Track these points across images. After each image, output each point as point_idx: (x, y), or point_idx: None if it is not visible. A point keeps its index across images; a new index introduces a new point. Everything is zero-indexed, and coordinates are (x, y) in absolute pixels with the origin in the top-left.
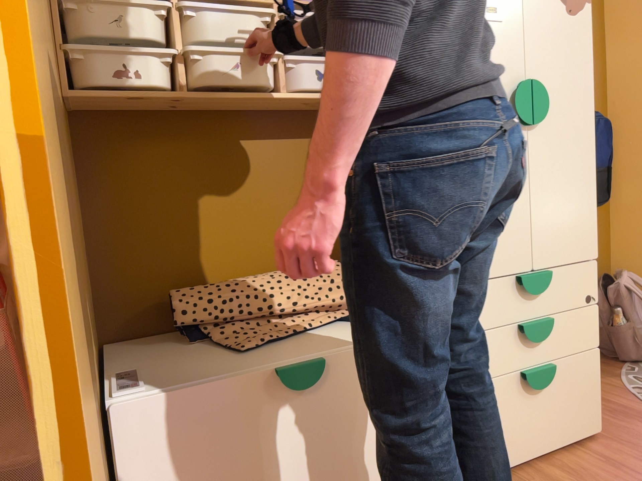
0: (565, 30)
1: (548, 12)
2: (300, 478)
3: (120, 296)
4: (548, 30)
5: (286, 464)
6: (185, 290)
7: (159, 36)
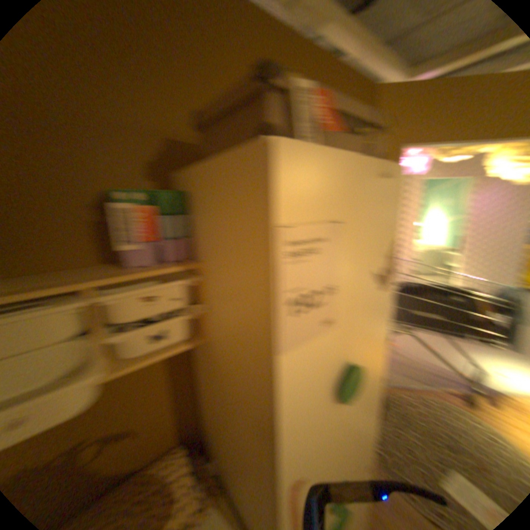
0: (378, 305)
1: (369, 298)
2: None
3: None
4: (368, 312)
5: None
6: None
7: None
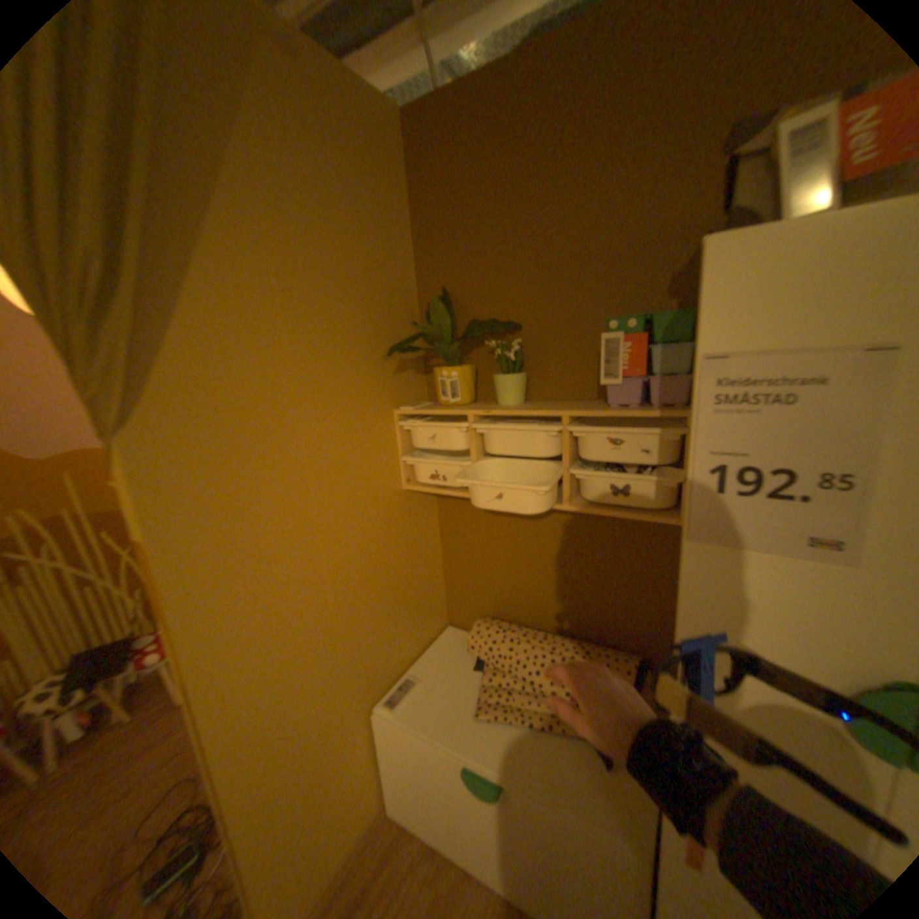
0: None
1: None
2: (482, 844)
3: (460, 599)
4: None
5: (472, 826)
6: (484, 626)
7: (462, 445)
